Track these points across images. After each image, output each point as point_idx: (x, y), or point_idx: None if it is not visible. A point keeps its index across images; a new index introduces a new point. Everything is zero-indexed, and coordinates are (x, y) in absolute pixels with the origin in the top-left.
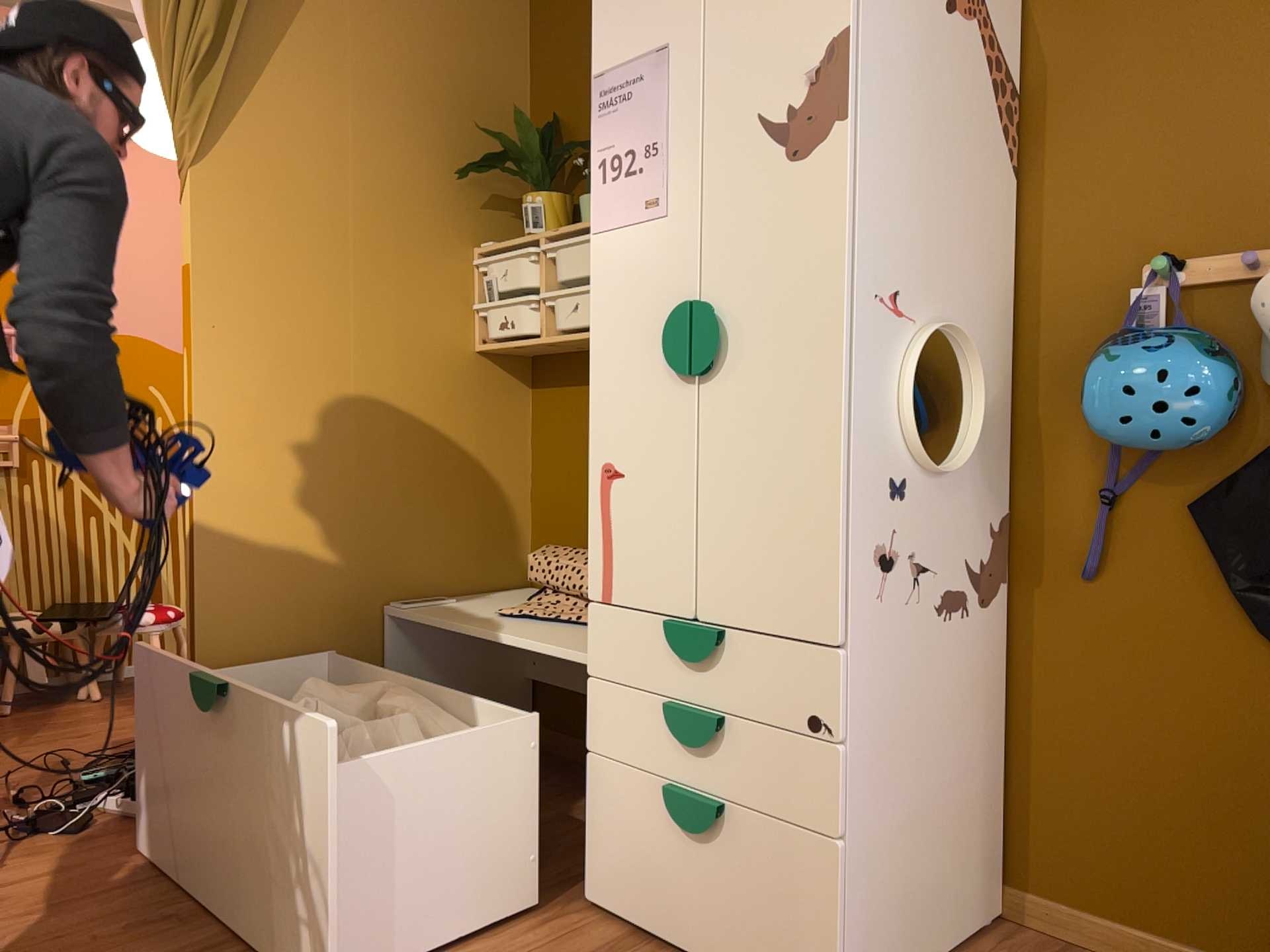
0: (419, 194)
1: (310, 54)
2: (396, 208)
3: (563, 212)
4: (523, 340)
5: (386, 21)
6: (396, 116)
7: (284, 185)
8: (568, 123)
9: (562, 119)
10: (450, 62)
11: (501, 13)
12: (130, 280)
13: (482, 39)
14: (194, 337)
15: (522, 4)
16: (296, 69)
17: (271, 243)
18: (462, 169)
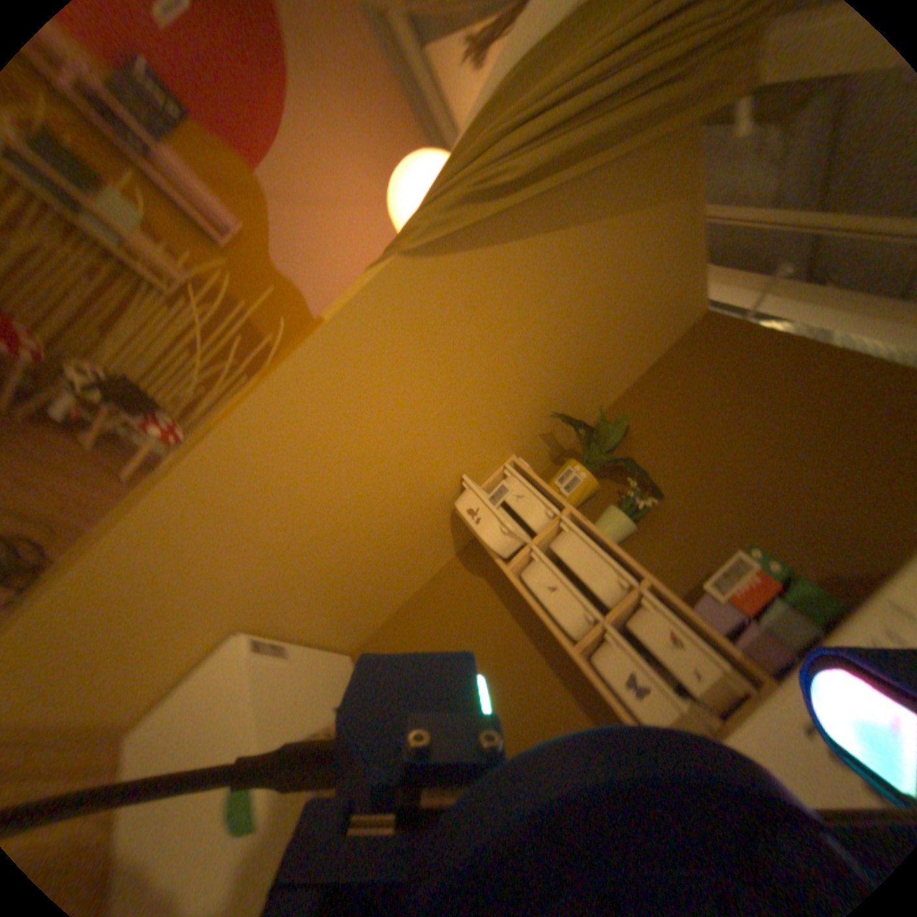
0: (518, 404)
1: (551, 261)
2: (498, 401)
3: (589, 496)
4: (492, 554)
5: (606, 286)
6: (554, 348)
7: (449, 330)
8: (634, 439)
9: (633, 434)
10: (609, 343)
11: (656, 340)
12: (322, 265)
13: (634, 345)
14: (274, 381)
15: (667, 345)
16: (534, 262)
17: (401, 361)
18: (552, 408)
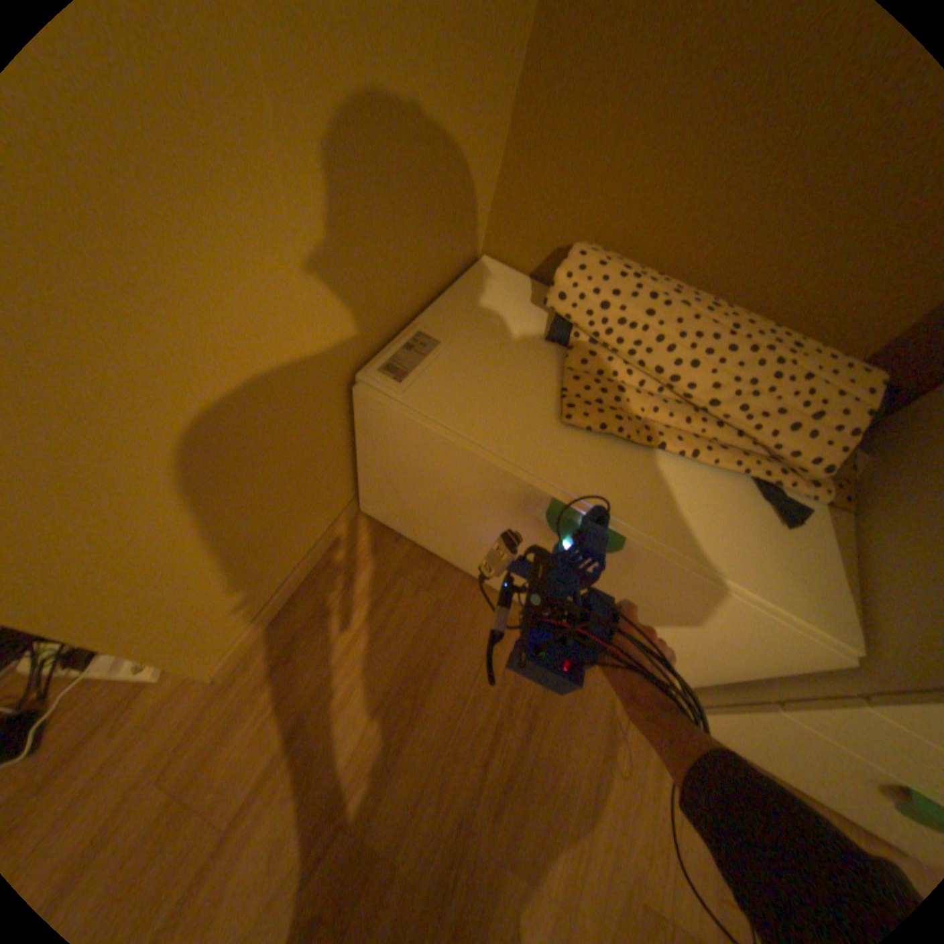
0: None
1: None
2: None
3: None
4: None
5: None
6: None
7: None
8: None
9: None
10: None
11: None
12: None
13: None
14: None
15: None
16: None
17: None
18: None
